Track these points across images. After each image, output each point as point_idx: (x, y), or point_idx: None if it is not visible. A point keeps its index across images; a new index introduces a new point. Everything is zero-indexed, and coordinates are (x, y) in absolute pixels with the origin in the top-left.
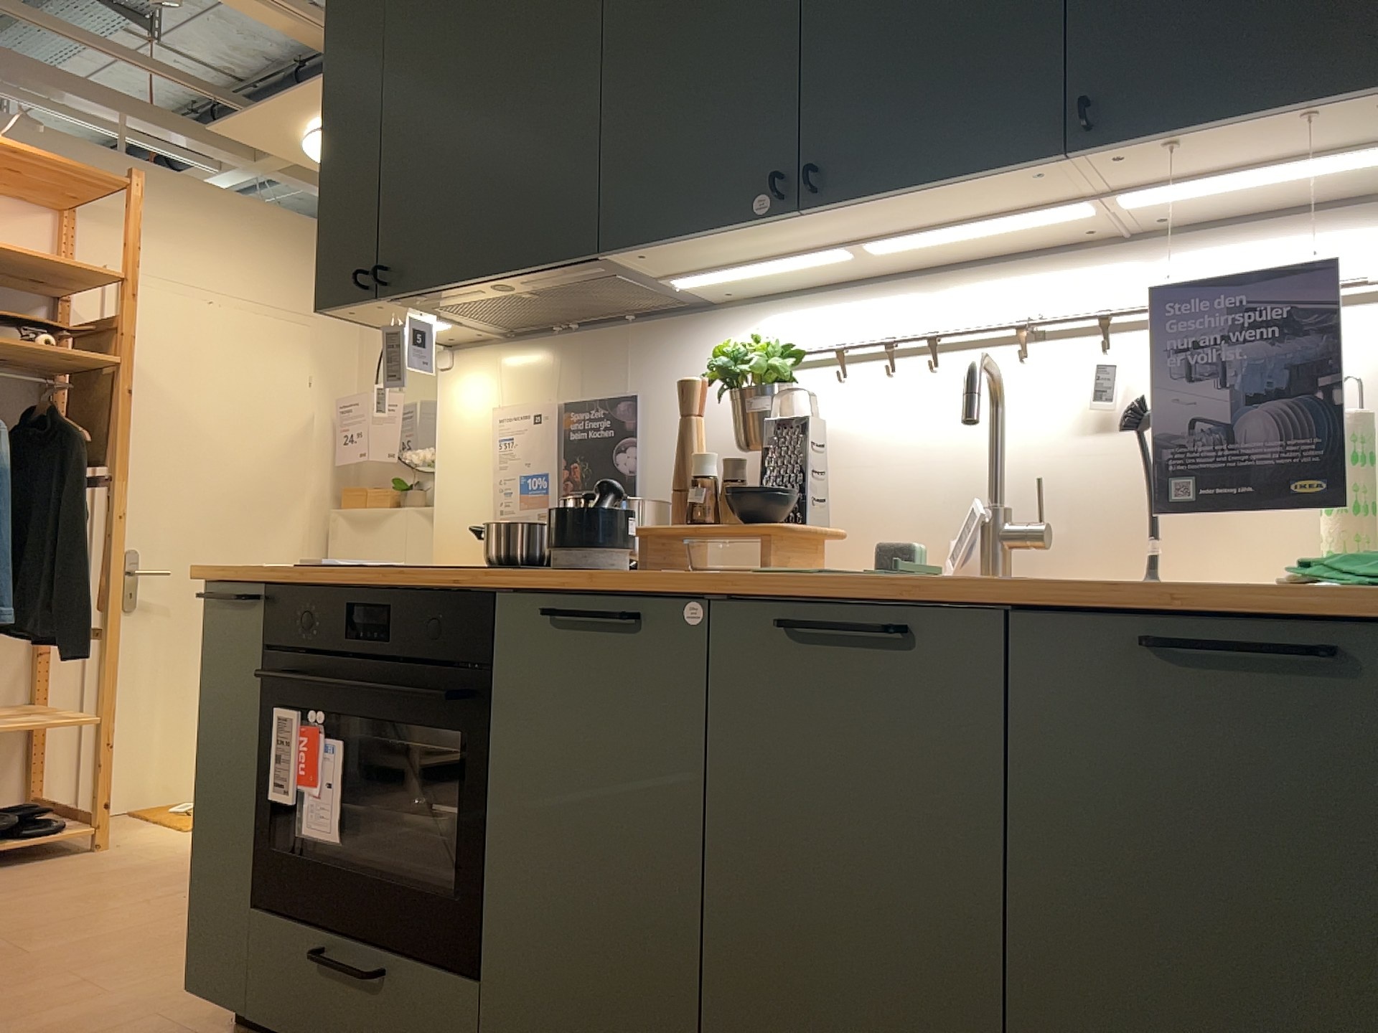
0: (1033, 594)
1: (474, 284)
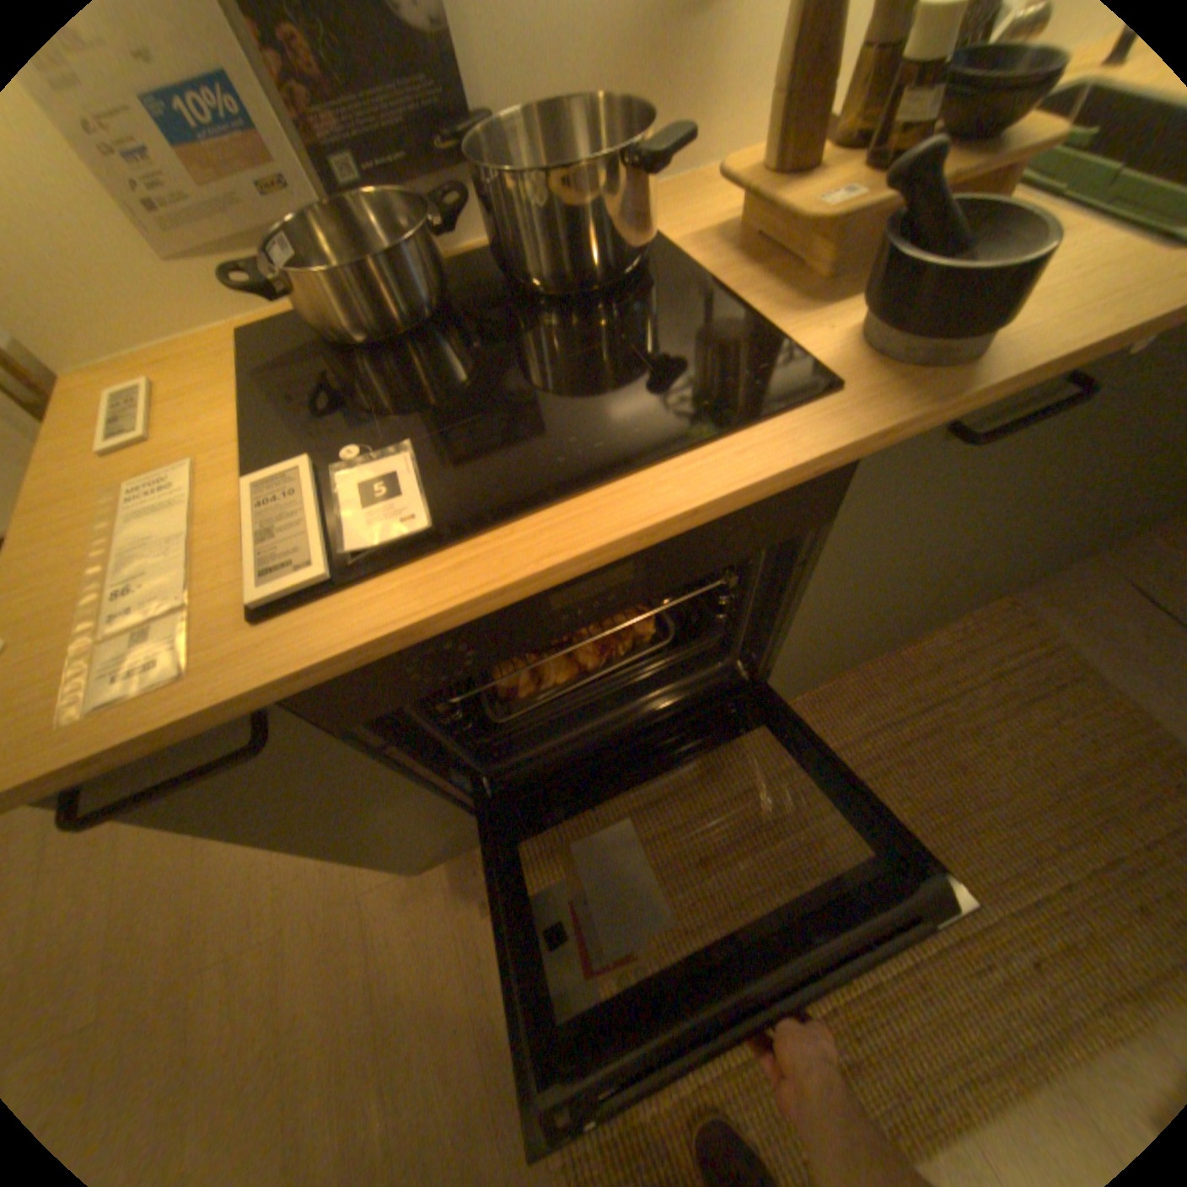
0: None
1: None
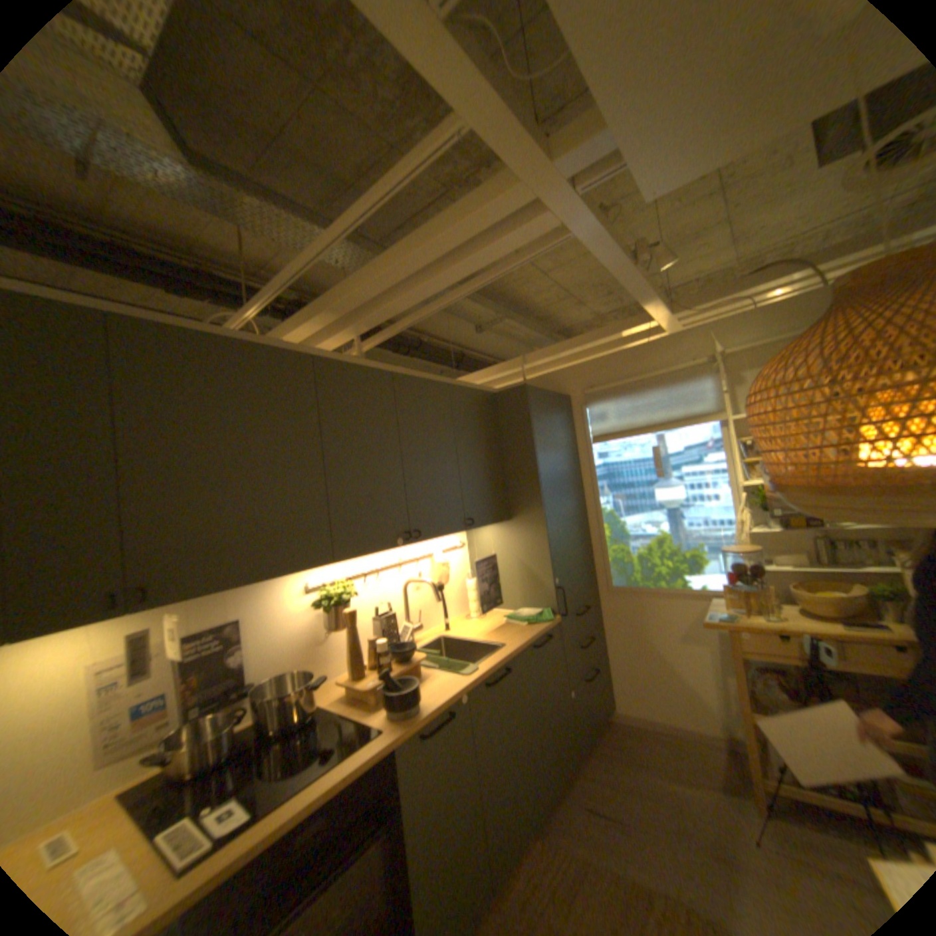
0: (523, 647)
1: (235, 588)
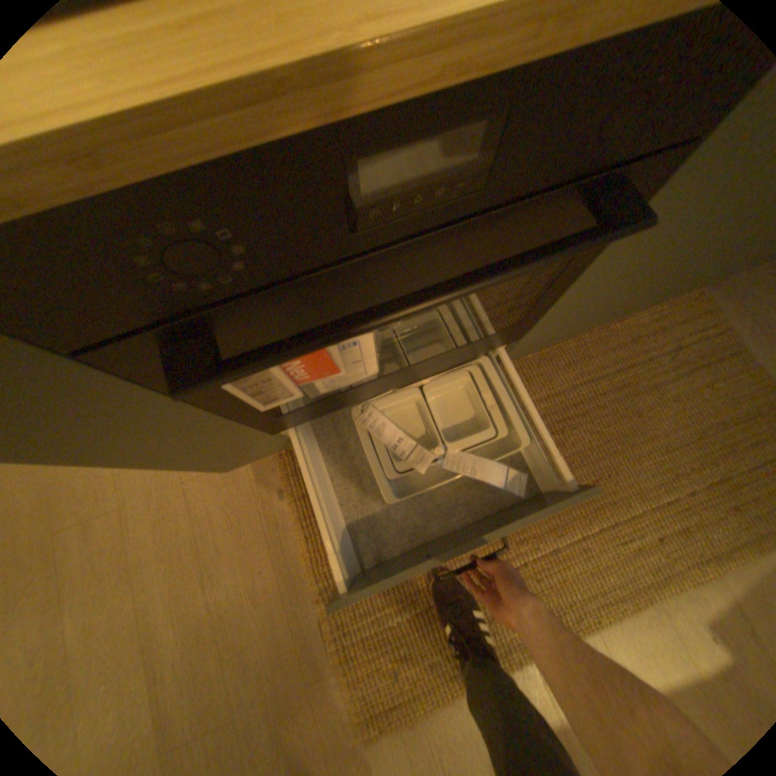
0: None
1: None
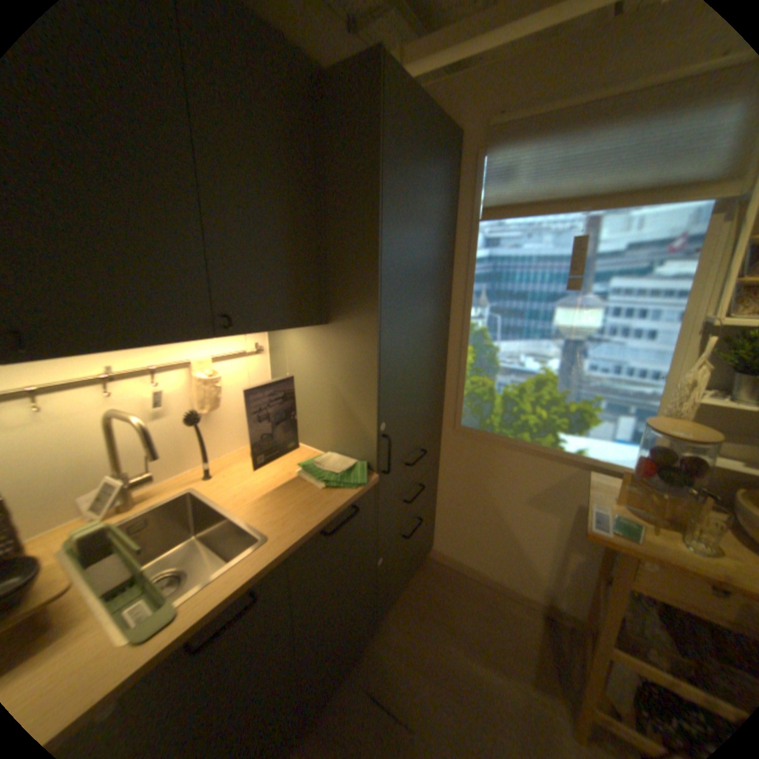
0: (296, 546)
1: None
